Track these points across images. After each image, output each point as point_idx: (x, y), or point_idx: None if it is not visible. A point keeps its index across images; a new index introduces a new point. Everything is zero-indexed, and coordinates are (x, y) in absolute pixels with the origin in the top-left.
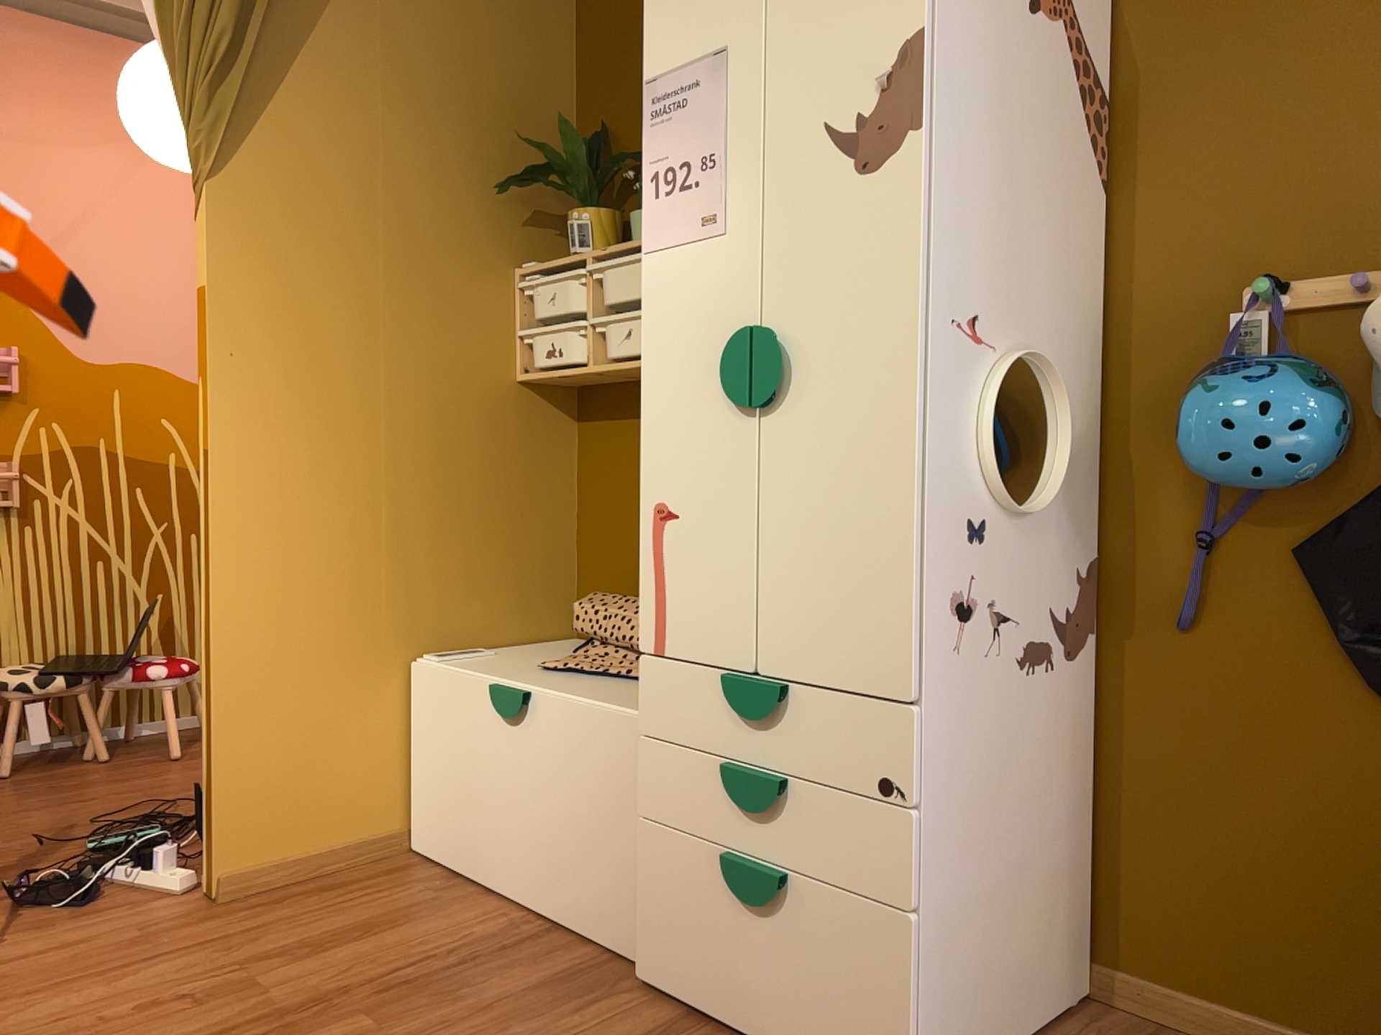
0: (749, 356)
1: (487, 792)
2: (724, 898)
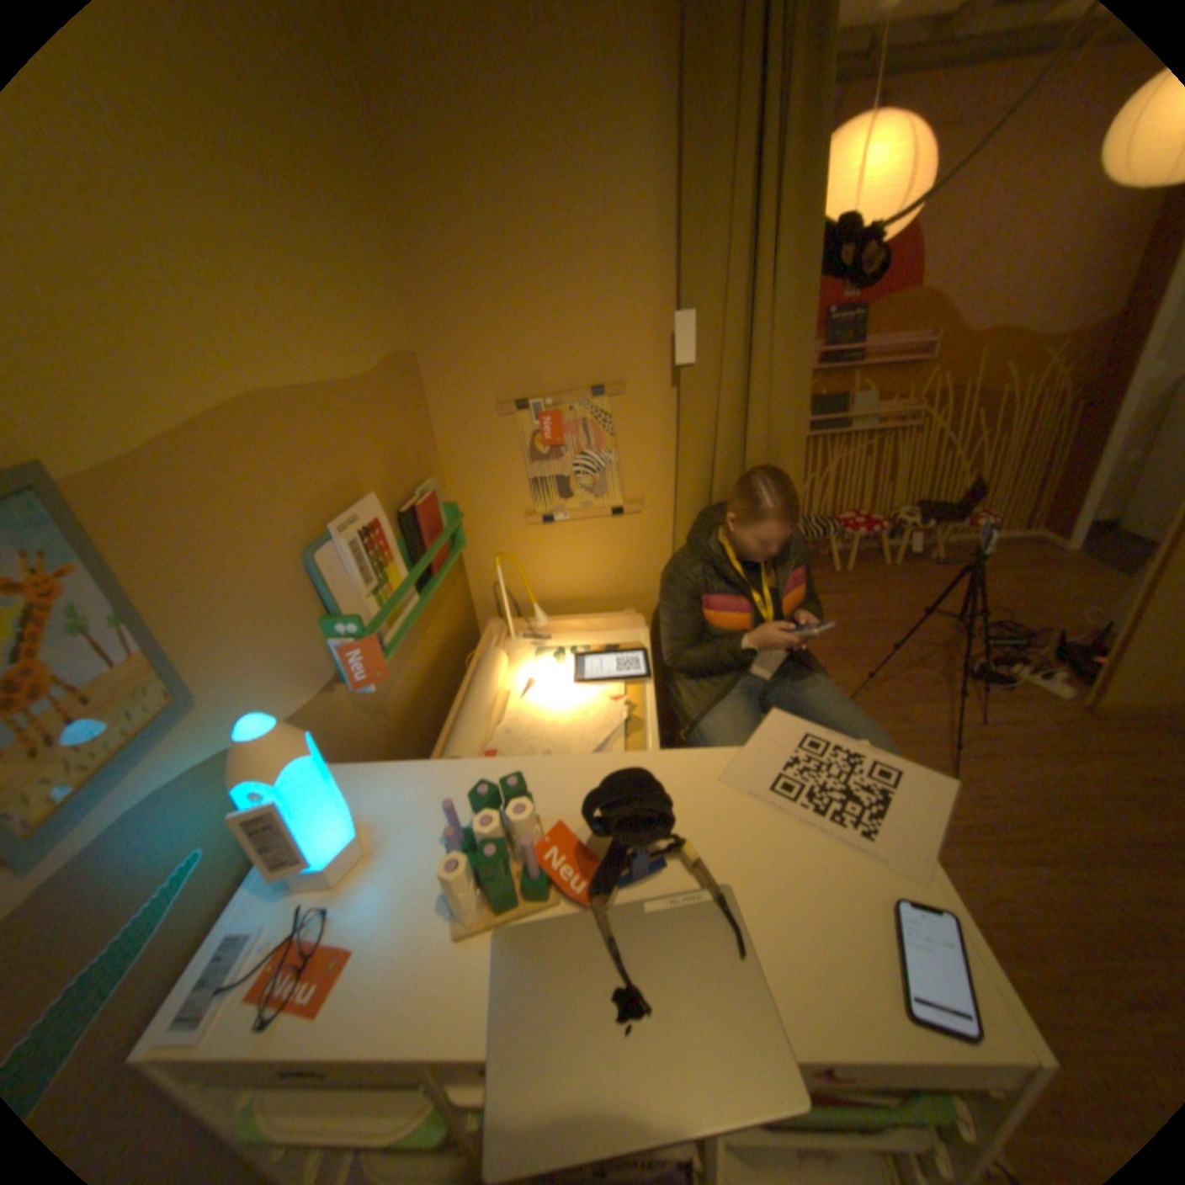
0: None
1: None
2: None
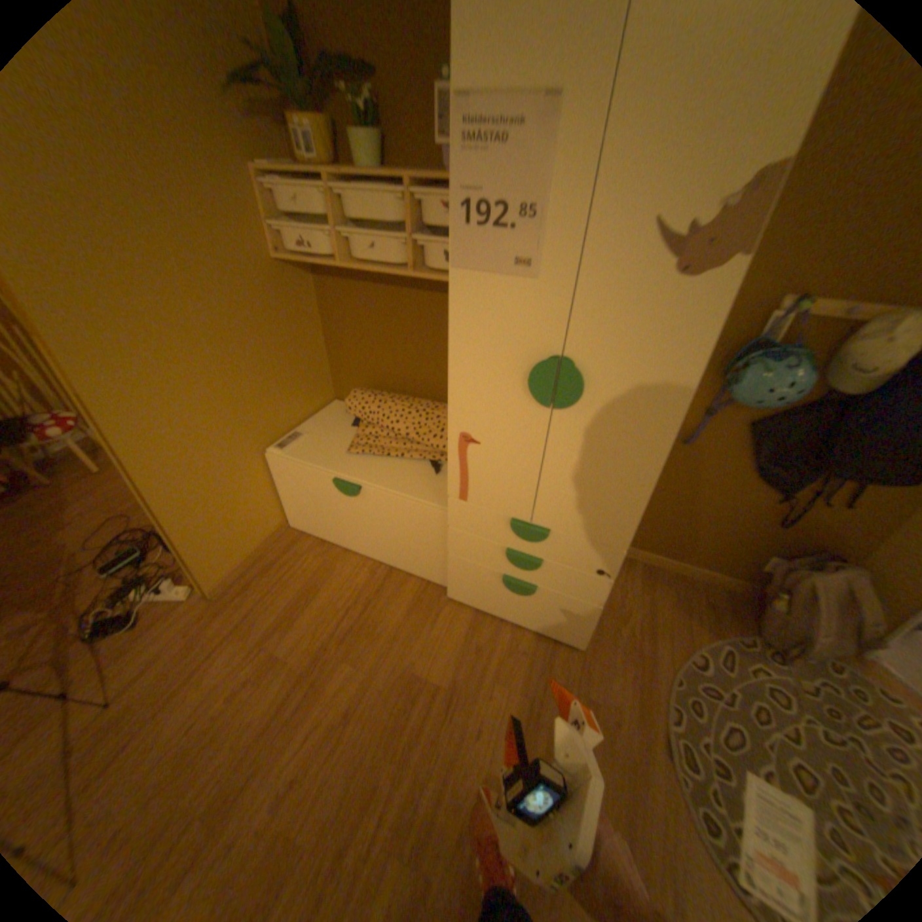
0: (554, 380)
1: (339, 517)
2: (499, 586)
